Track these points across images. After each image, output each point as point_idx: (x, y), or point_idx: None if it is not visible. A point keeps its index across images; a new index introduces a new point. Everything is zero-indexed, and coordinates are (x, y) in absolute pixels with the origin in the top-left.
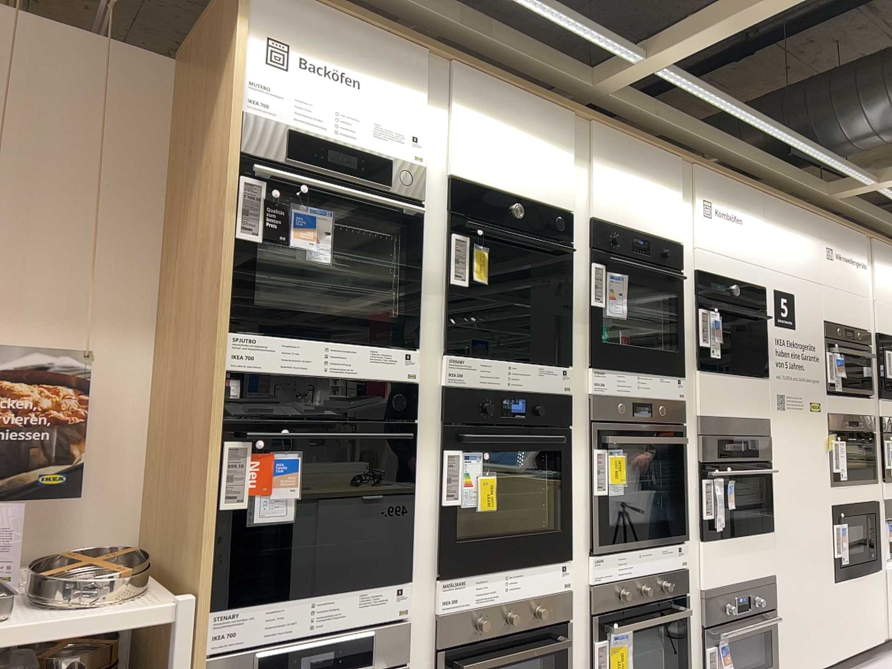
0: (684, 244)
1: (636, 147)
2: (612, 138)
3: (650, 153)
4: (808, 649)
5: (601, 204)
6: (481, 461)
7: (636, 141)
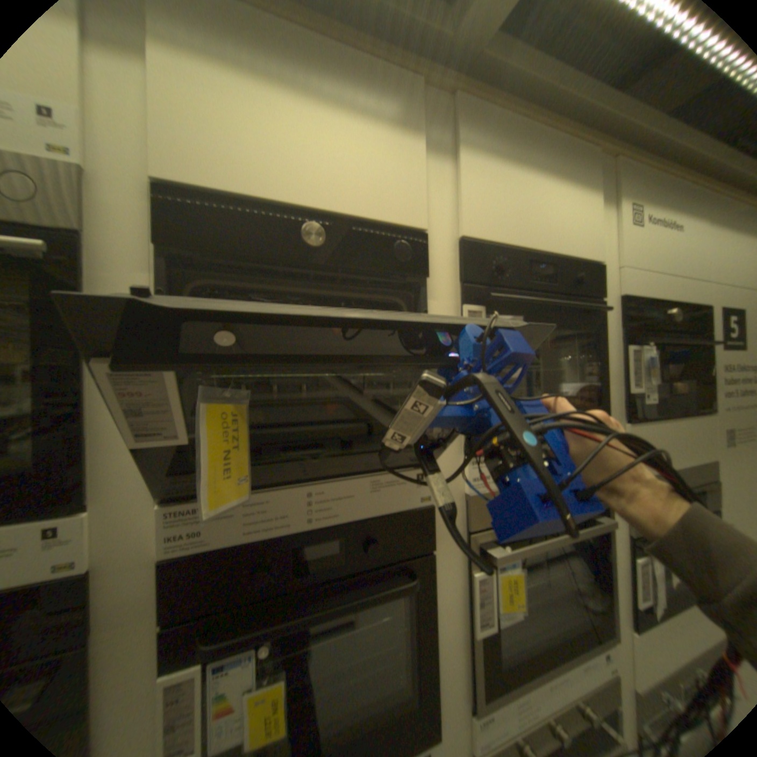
0: (609, 262)
1: (535, 131)
2: (494, 115)
3: (555, 139)
4: None
5: (477, 216)
6: (251, 666)
7: (534, 121)
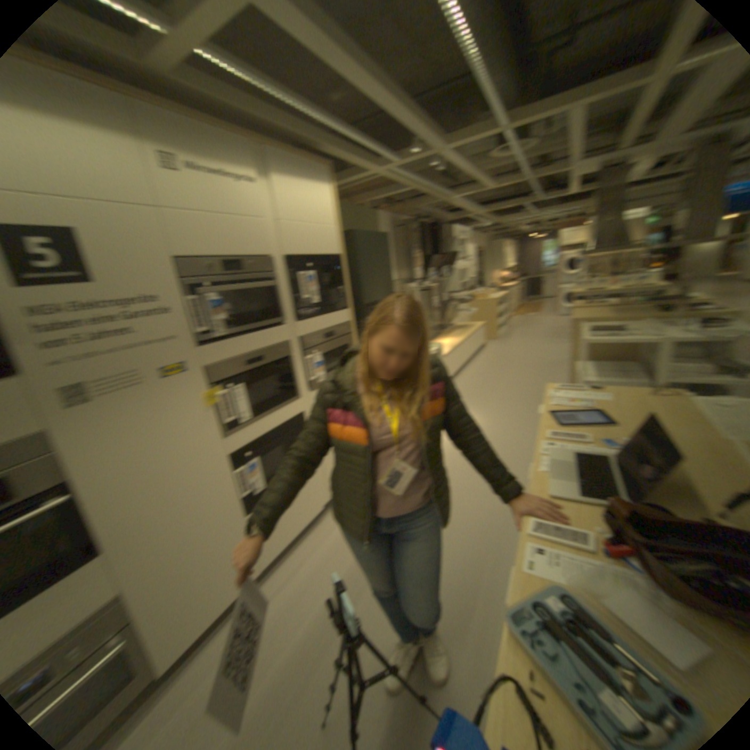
0: None
1: None
2: None
3: None
4: (203, 607)
5: None
6: None
7: None
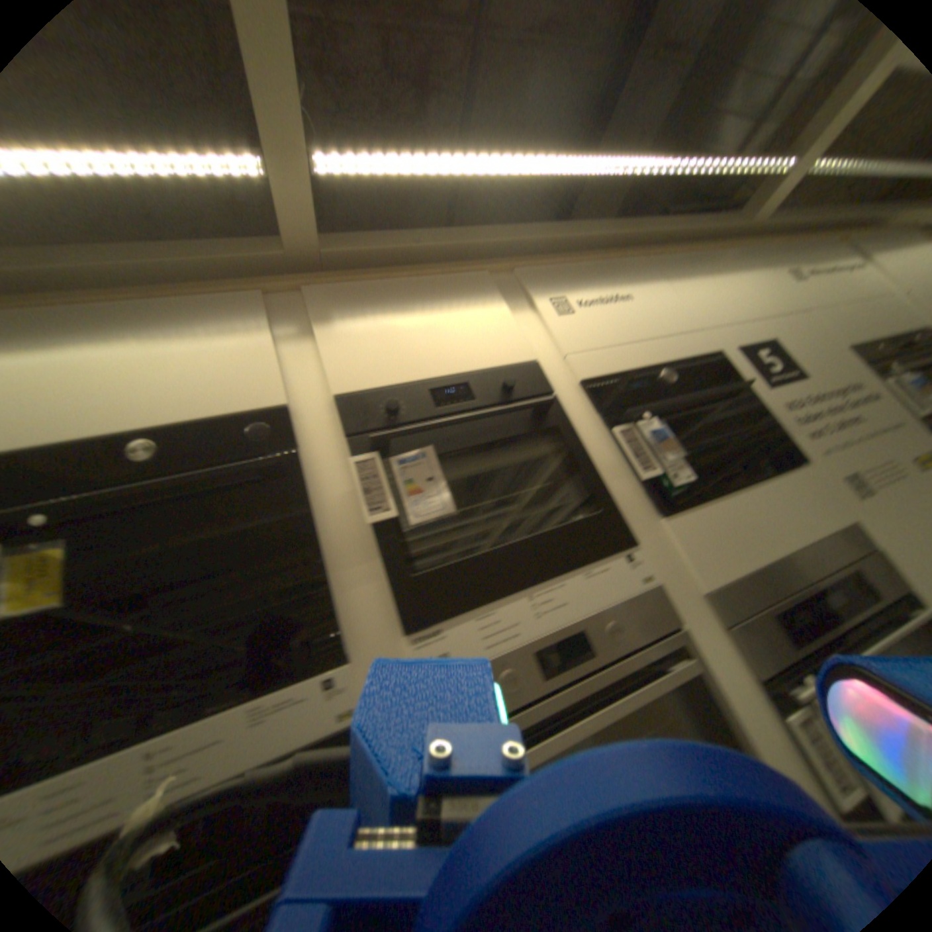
0: (543, 357)
1: (397, 285)
2: (345, 290)
3: (424, 282)
4: None
5: (347, 373)
6: None
7: (394, 278)
